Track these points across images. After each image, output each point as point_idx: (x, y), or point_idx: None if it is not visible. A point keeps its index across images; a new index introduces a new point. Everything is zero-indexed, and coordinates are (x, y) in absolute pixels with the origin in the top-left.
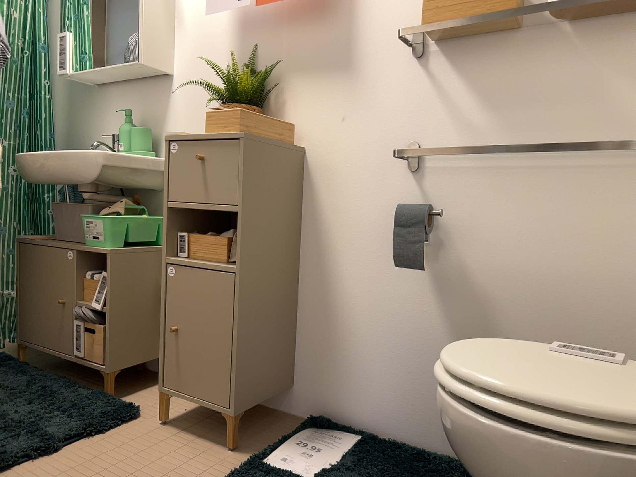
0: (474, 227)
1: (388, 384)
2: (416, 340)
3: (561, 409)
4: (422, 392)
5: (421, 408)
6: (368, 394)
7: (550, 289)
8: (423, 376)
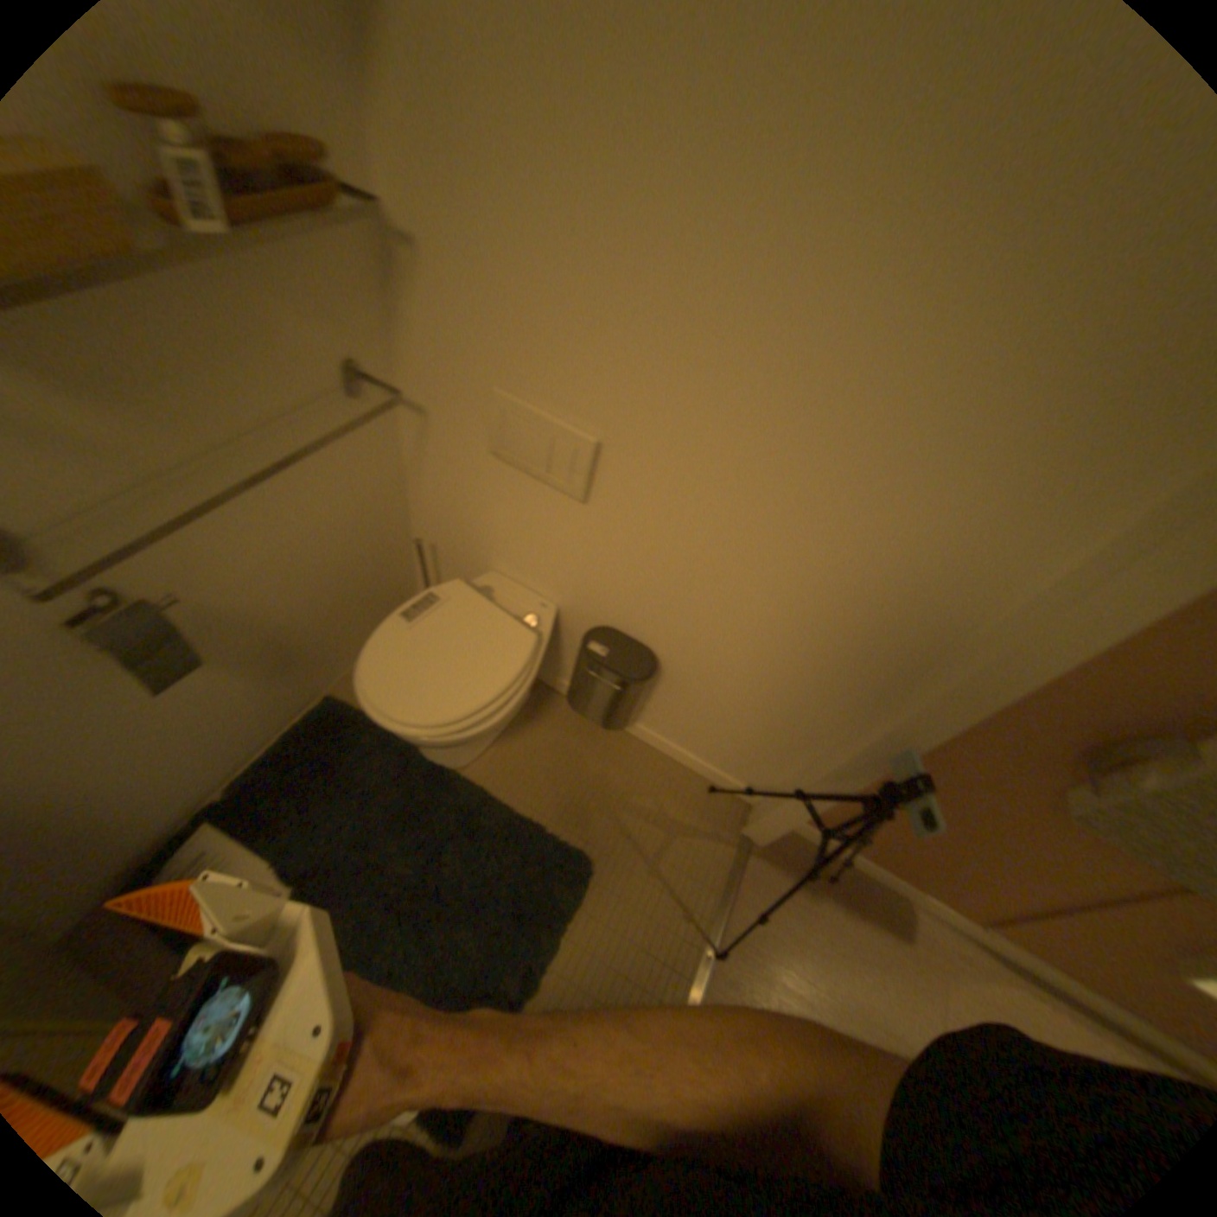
0: (191, 565)
1: (183, 768)
2: (191, 711)
3: (514, 681)
4: (226, 731)
5: (233, 740)
6: (164, 799)
7: (300, 558)
8: (218, 722)
